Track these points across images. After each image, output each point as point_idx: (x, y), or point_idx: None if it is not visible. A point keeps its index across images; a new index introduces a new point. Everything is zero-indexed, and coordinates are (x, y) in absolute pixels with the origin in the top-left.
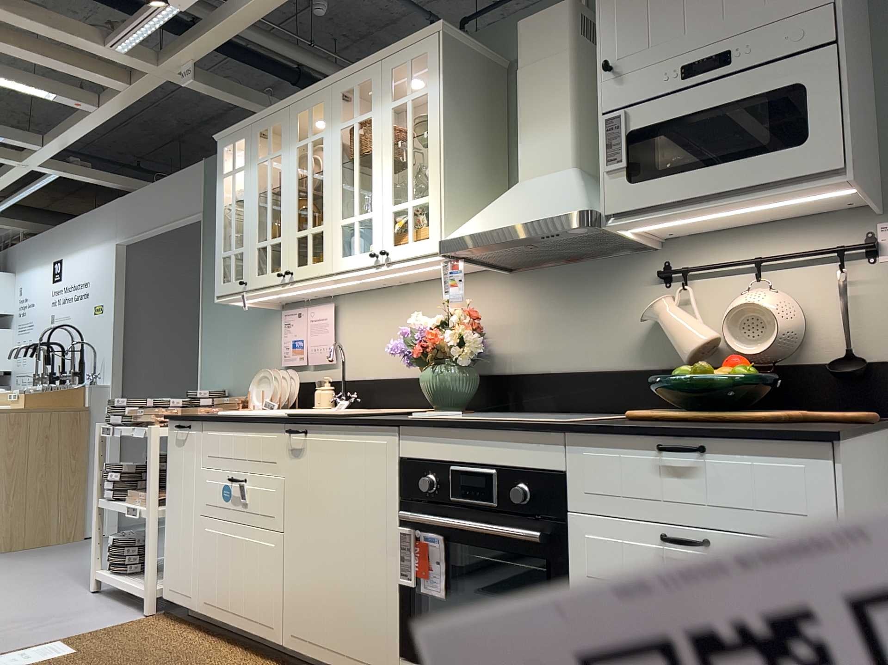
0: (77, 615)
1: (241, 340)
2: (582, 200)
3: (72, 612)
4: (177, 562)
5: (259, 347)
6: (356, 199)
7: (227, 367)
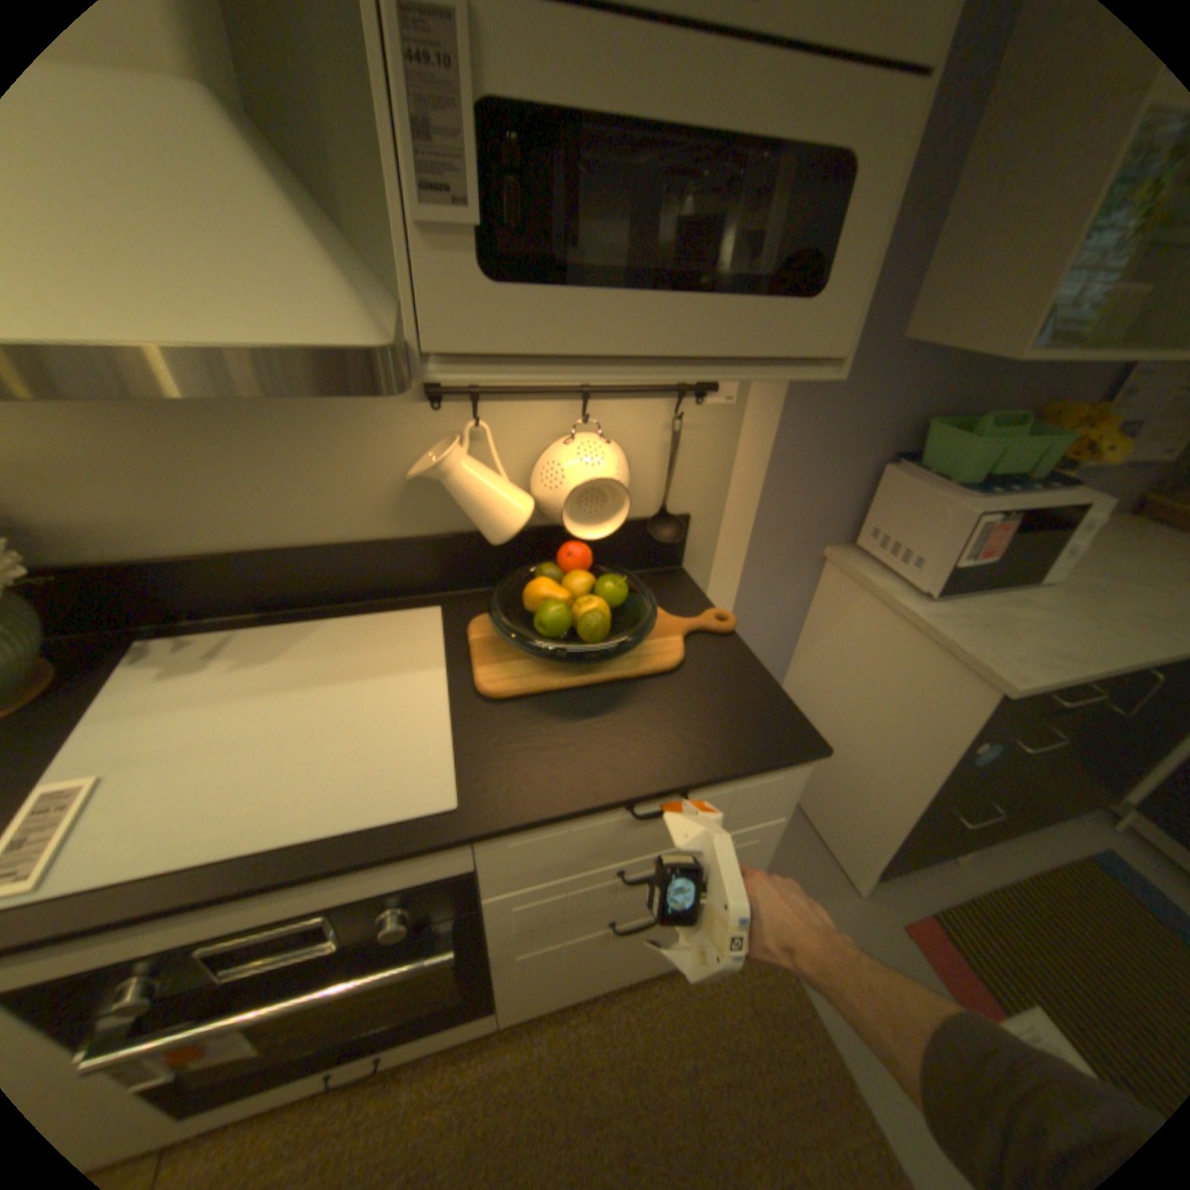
0: None
1: None
2: (340, 289)
3: None
4: None
5: None
6: None
7: None
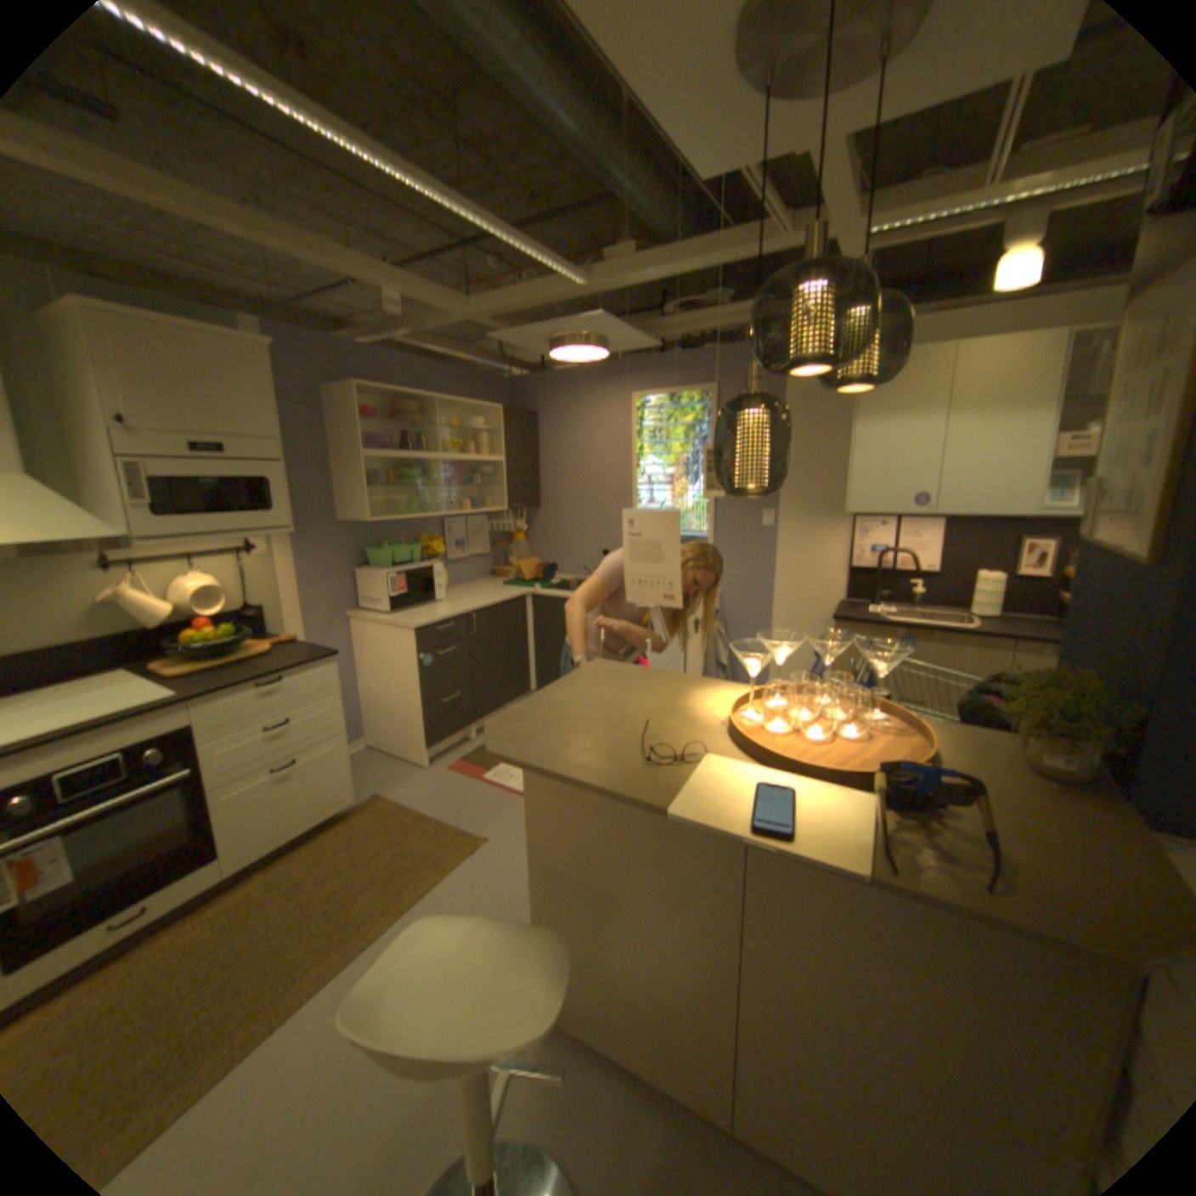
0: None
1: None
2: (104, 524)
3: None
4: None
5: None
6: None
7: None
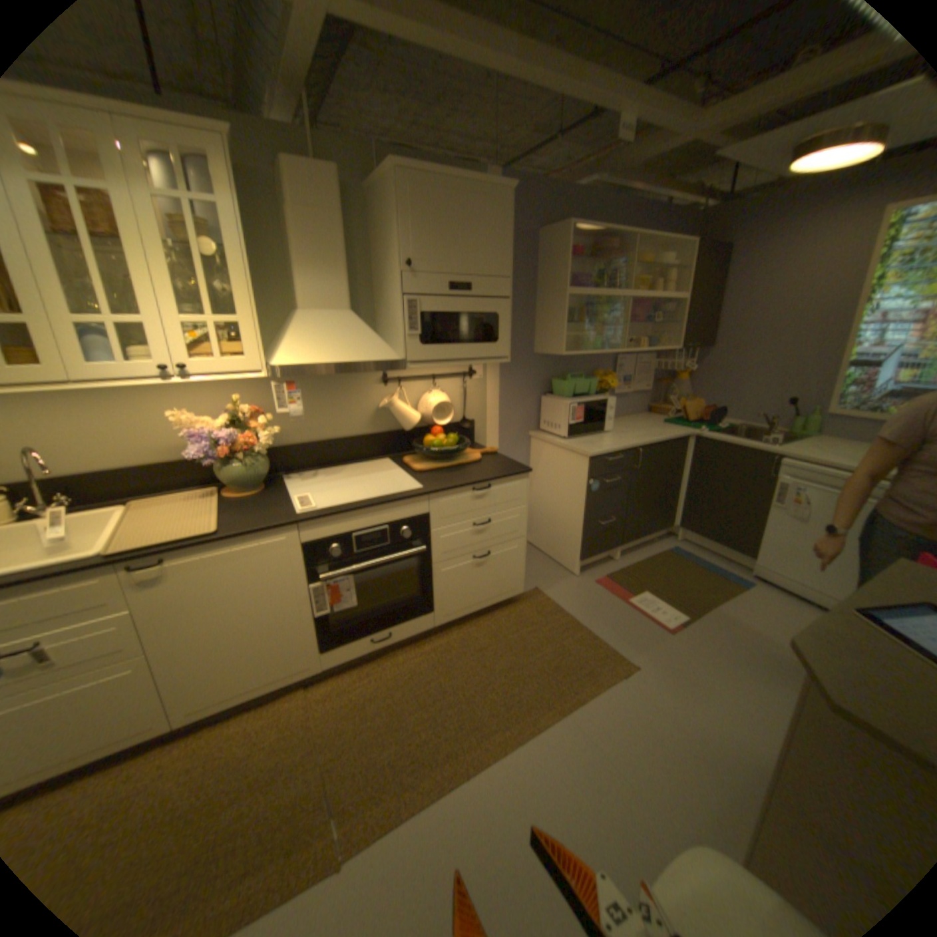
0: None
1: None
2: (391, 349)
3: None
4: None
5: None
6: (104, 295)
7: None
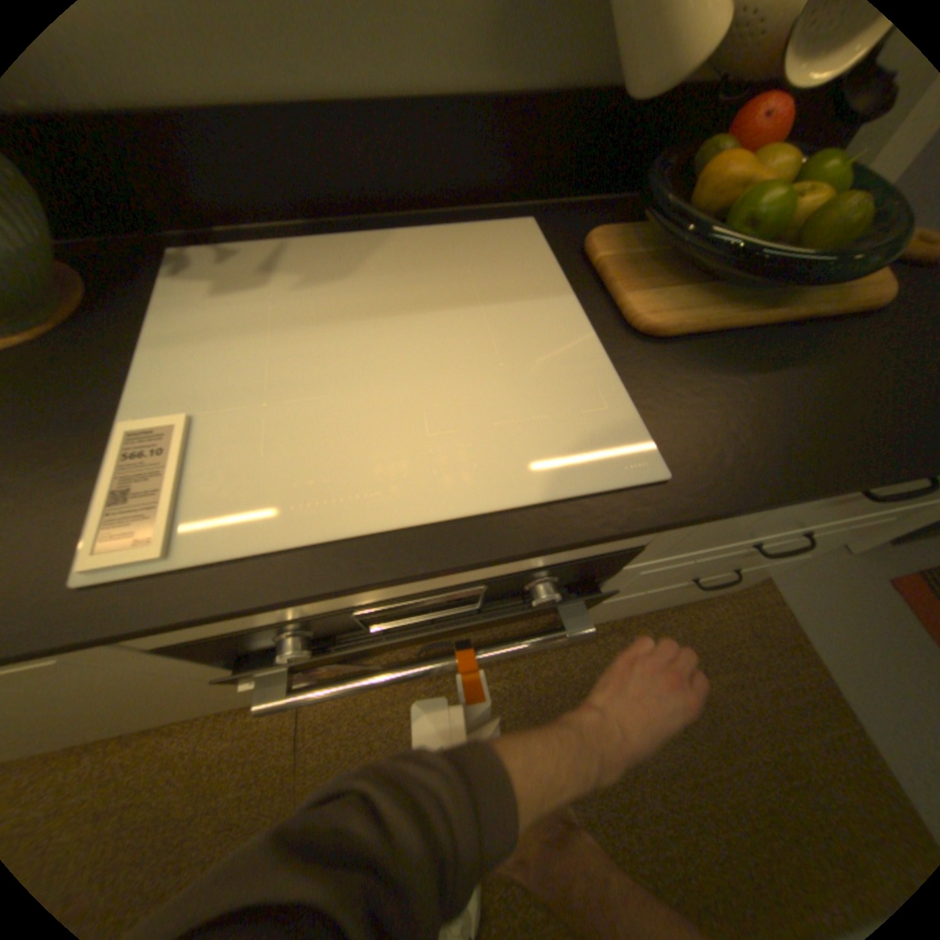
0: None
1: None
2: None
3: None
4: None
5: None
6: None
7: None
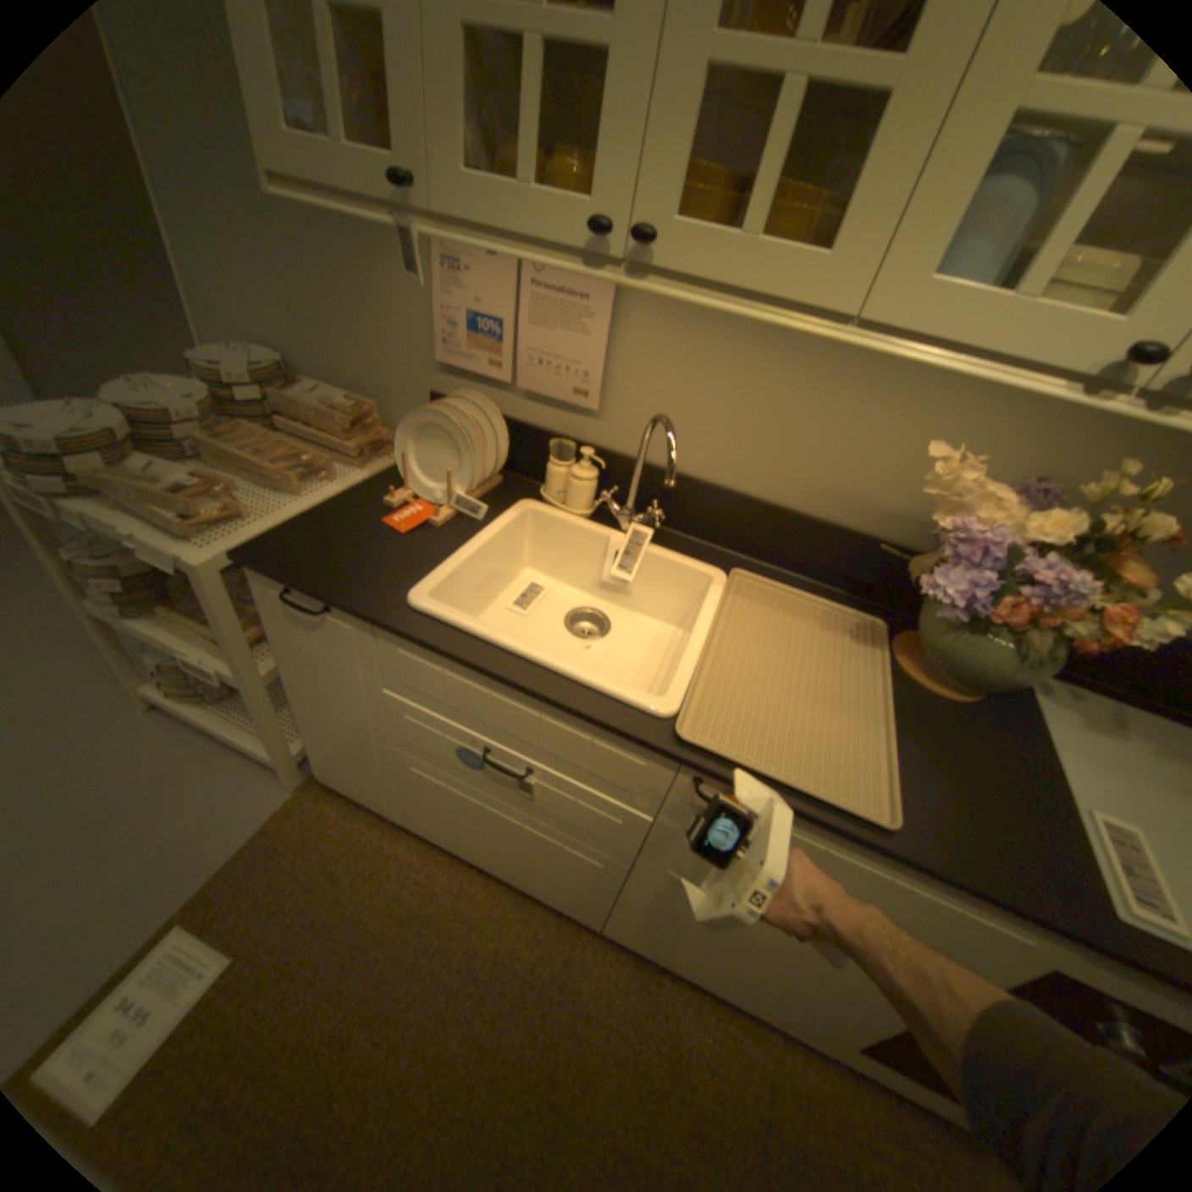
0: (159, 805)
1: (293, 242)
2: None
3: (141, 795)
4: (342, 767)
5: (354, 282)
6: None
7: (263, 297)
